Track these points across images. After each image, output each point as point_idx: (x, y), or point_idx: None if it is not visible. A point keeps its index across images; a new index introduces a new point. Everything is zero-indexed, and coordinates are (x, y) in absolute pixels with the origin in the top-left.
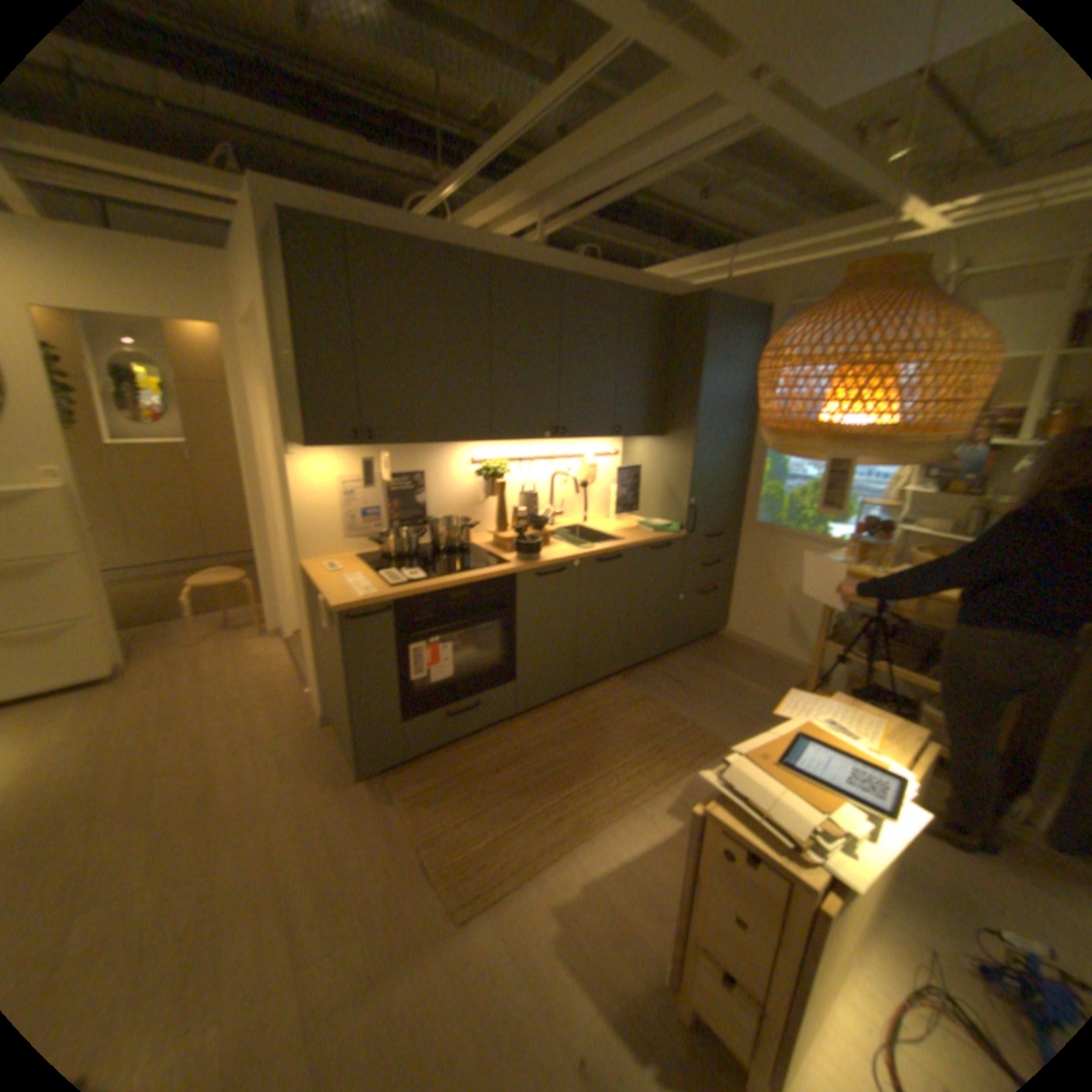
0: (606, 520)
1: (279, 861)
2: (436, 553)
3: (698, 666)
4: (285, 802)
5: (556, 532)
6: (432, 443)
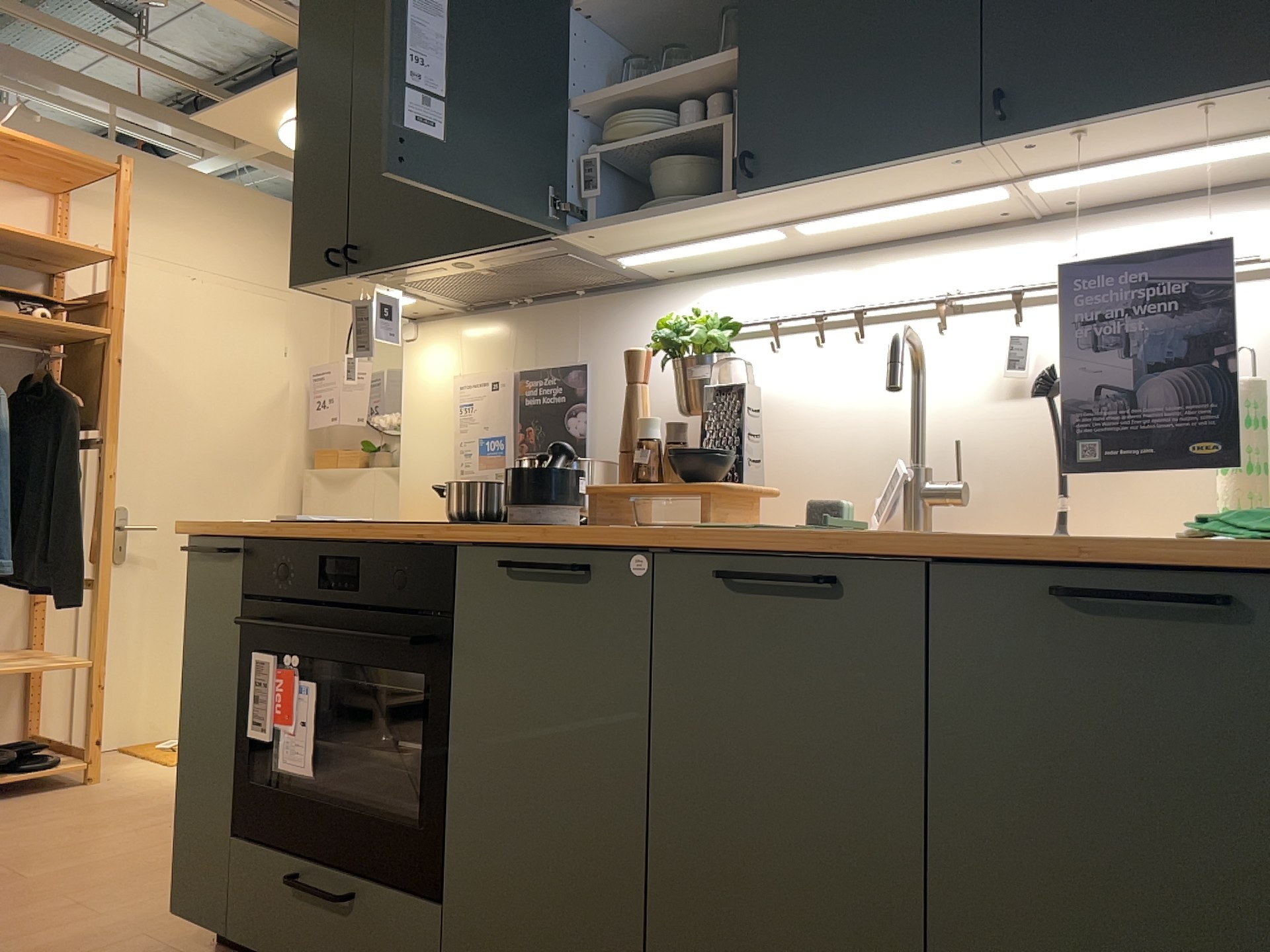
0: None
1: (26, 941)
2: None
3: None
4: (171, 907)
5: None
6: (452, 258)
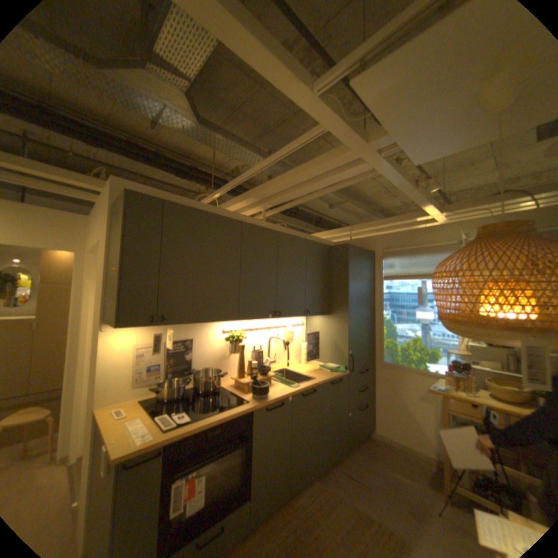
0: (300, 364)
1: None
2: (196, 396)
3: (366, 465)
4: None
5: (272, 375)
6: (202, 323)
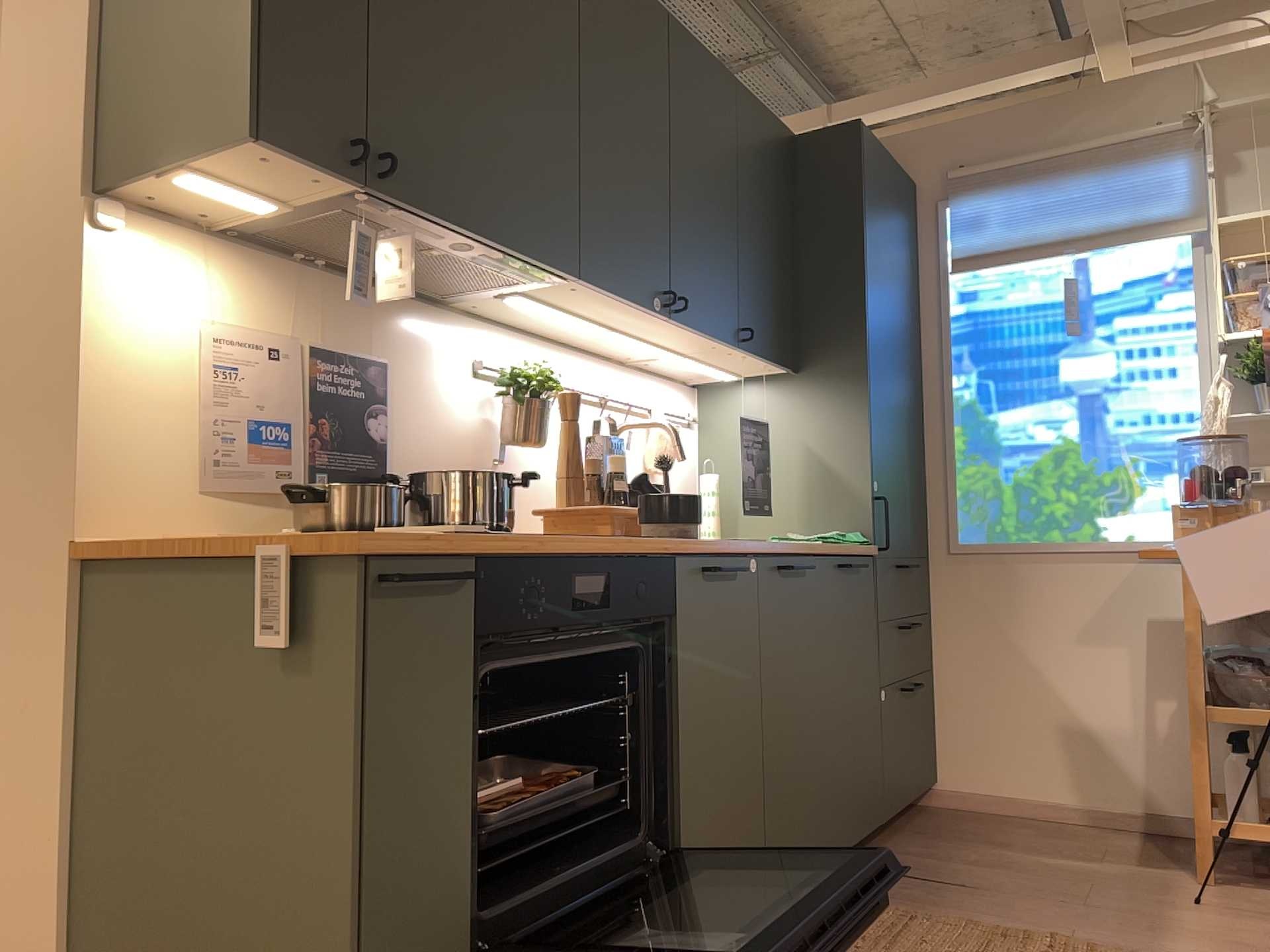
0: None
1: None
2: None
3: (945, 851)
4: None
5: None
6: (483, 242)
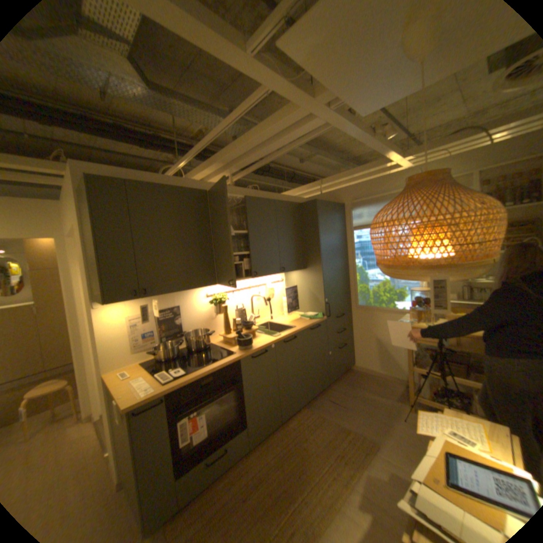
0: (282, 316)
1: None
2: (189, 354)
3: (346, 392)
4: None
5: (257, 328)
6: (183, 291)
